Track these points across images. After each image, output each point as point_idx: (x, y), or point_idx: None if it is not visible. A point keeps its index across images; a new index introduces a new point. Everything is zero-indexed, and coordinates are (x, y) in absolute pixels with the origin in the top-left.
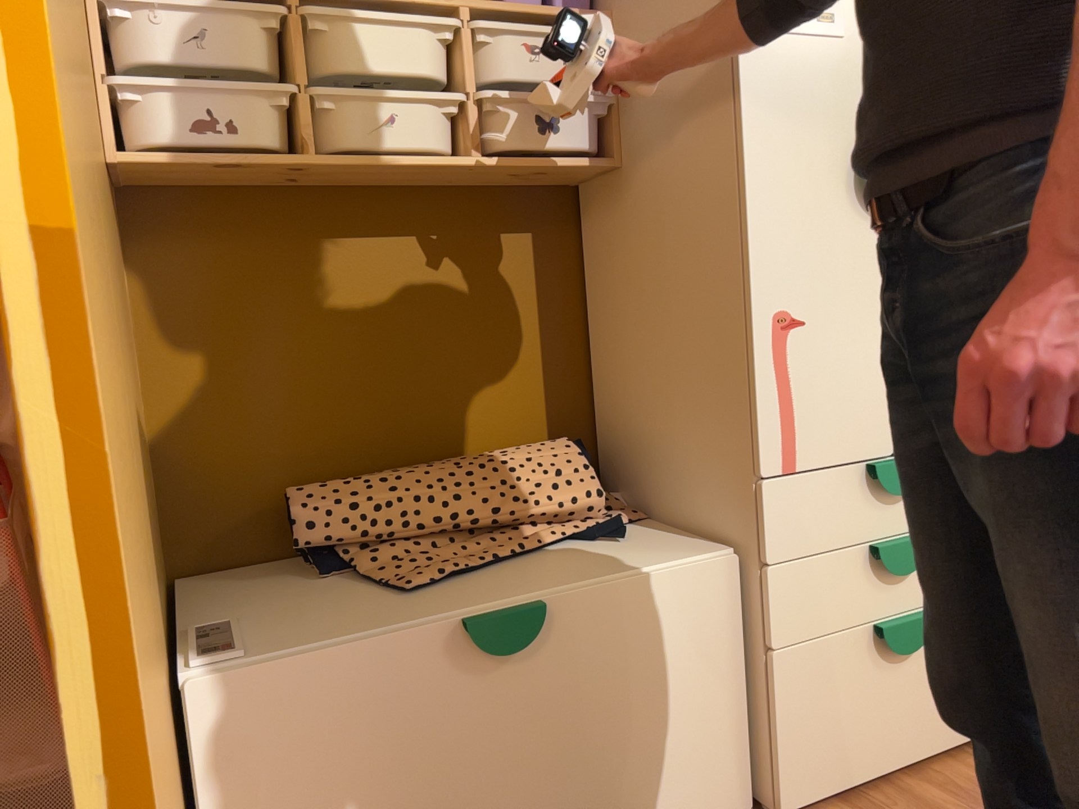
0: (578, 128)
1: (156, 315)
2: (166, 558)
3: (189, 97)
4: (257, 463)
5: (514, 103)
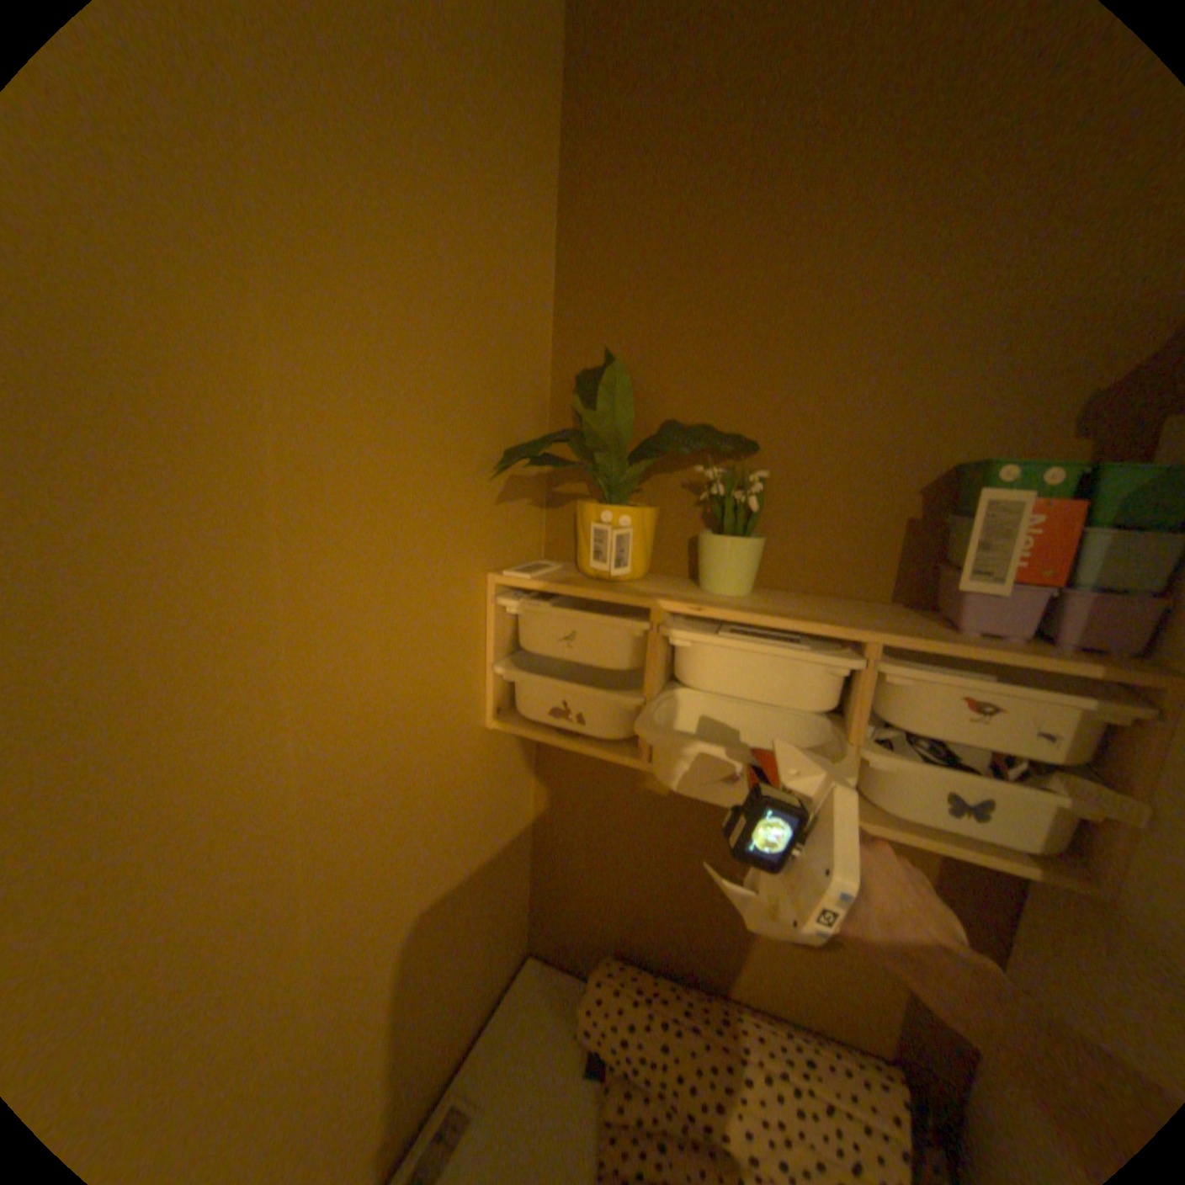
0: (1037, 825)
1: (549, 782)
2: (524, 942)
3: (551, 684)
4: (597, 912)
5: (923, 771)
